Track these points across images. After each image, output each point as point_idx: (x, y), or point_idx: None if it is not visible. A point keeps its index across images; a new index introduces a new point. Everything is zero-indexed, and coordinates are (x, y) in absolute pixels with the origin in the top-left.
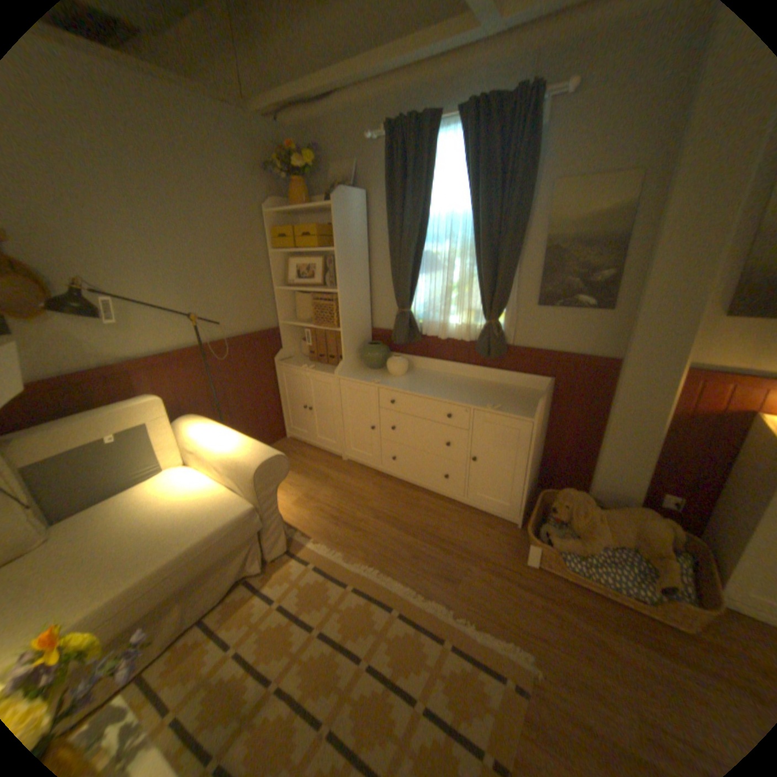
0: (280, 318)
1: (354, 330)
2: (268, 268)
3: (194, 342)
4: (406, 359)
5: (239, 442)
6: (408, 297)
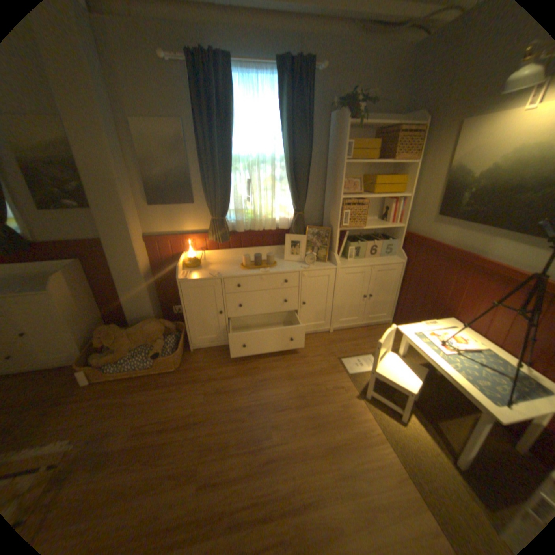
0: None
1: None
2: None
3: None
4: None
5: None
6: None
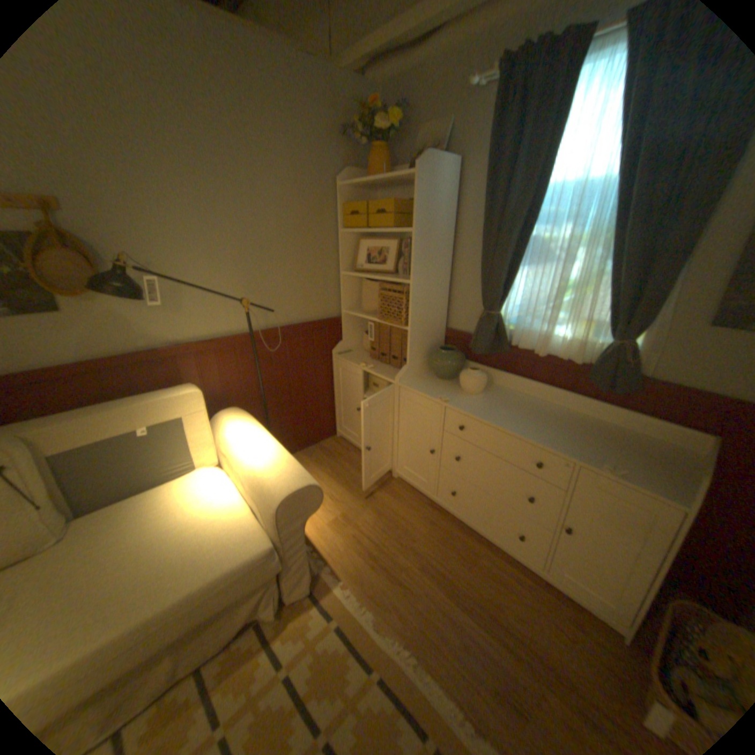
0: (344, 307)
1: (425, 330)
2: (337, 249)
3: (248, 328)
4: (486, 374)
5: (271, 457)
6: (500, 295)
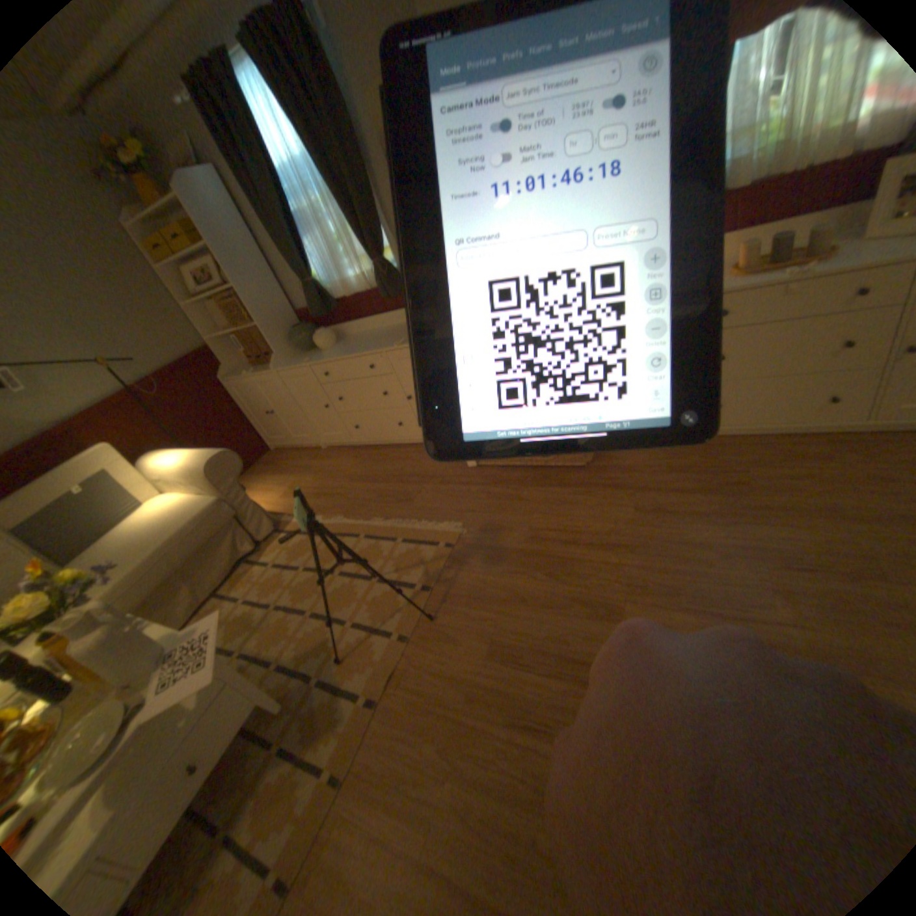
0: (202, 332)
1: (272, 317)
2: (161, 283)
3: (119, 383)
4: (329, 327)
5: (188, 453)
6: (299, 263)
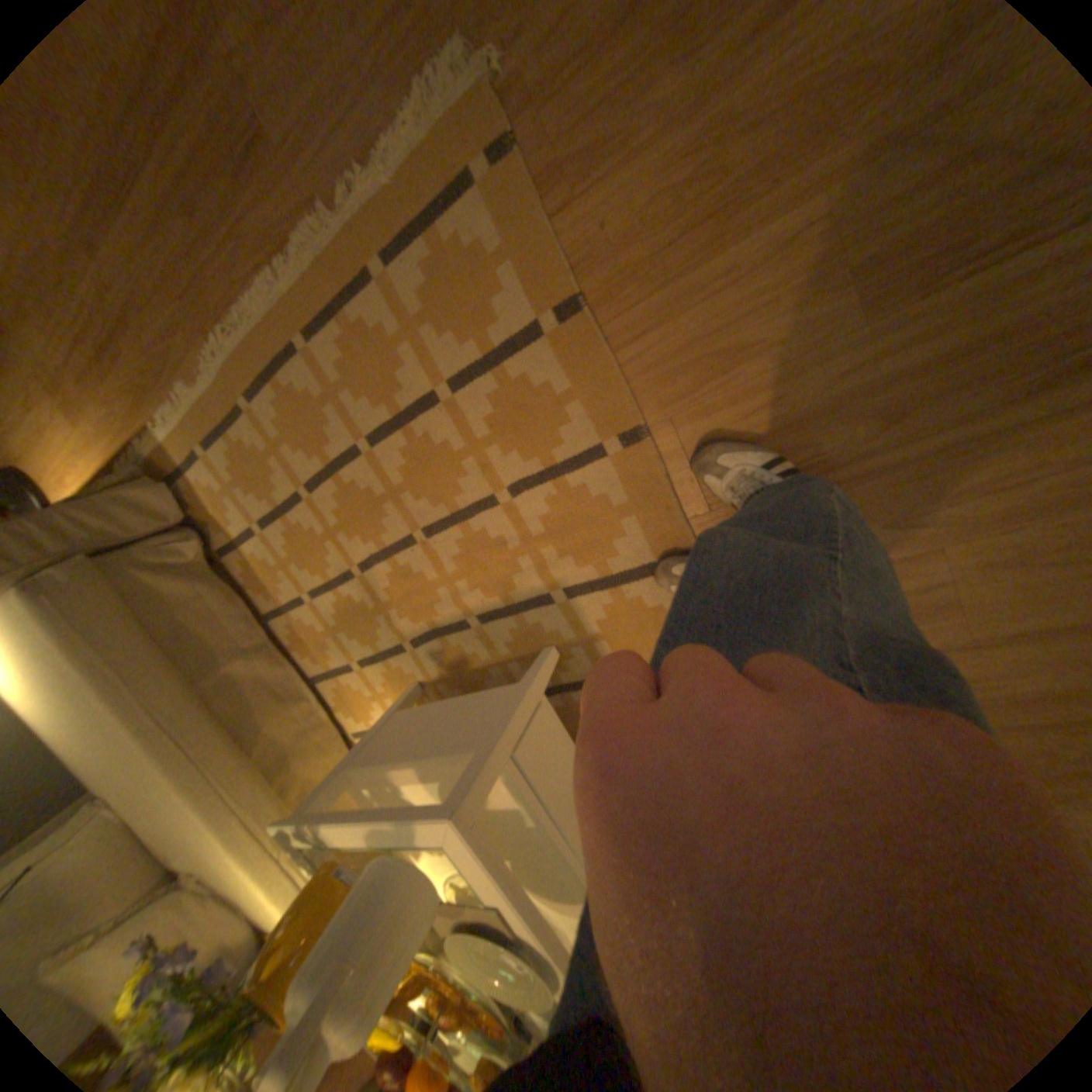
0: None
1: None
2: None
3: None
4: None
5: None
6: None
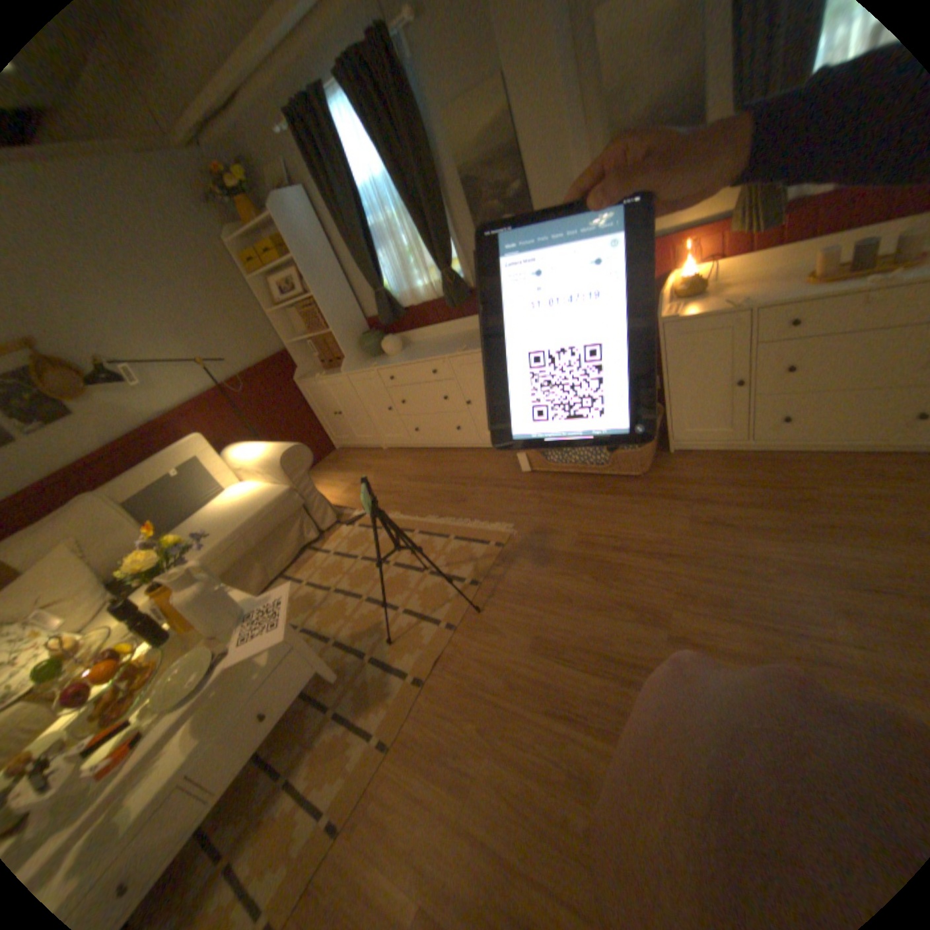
0: (283, 338)
1: (345, 324)
2: (252, 293)
3: (212, 382)
4: (397, 335)
5: (267, 445)
6: (373, 274)
